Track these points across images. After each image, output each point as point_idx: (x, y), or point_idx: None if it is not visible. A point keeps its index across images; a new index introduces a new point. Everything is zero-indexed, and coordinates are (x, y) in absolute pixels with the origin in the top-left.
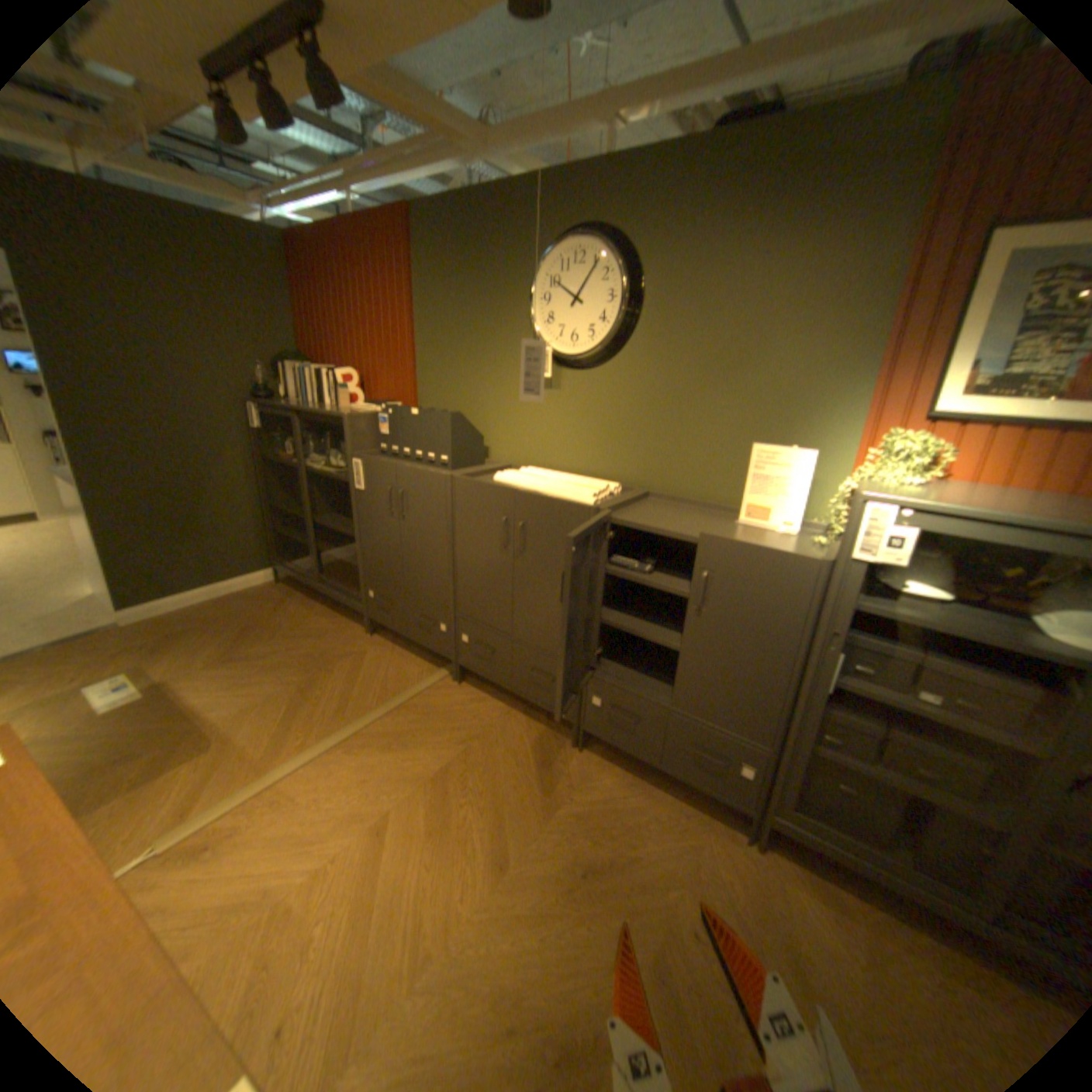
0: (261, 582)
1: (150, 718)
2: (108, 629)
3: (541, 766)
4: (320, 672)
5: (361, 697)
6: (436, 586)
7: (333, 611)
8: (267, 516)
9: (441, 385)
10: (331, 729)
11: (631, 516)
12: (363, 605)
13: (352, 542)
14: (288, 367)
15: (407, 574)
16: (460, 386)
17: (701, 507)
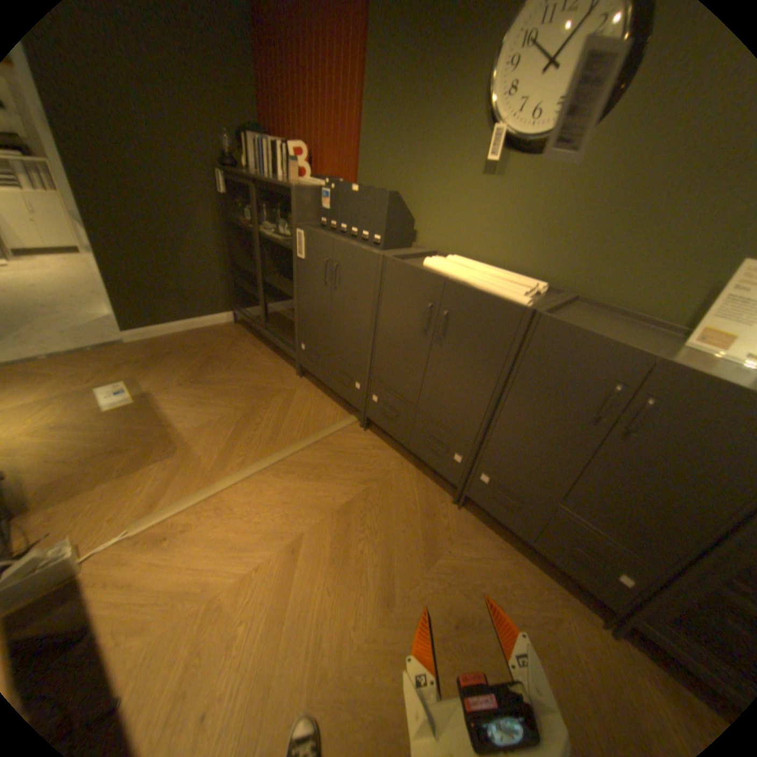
0: (224, 322)
1: (138, 420)
2: (116, 343)
3: (426, 516)
4: (260, 402)
5: (289, 429)
6: (356, 351)
7: (274, 352)
8: (230, 270)
9: (381, 163)
10: (265, 453)
11: (574, 323)
12: (297, 353)
13: (292, 300)
14: (249, 137)
15: (333, 336)
16: (399, 166)
17: (639, 319)
